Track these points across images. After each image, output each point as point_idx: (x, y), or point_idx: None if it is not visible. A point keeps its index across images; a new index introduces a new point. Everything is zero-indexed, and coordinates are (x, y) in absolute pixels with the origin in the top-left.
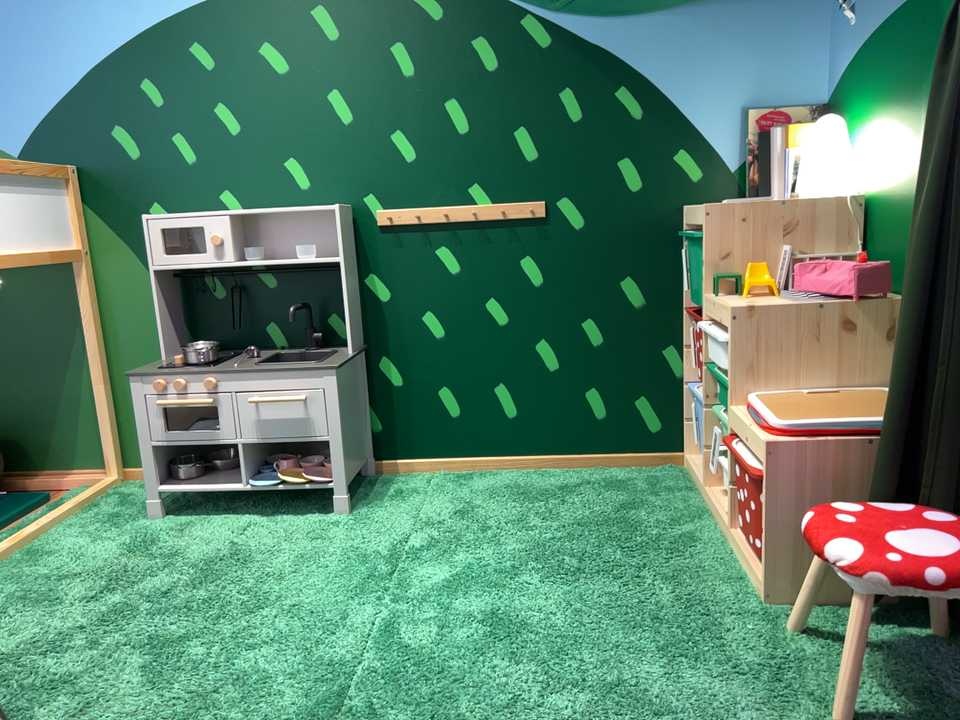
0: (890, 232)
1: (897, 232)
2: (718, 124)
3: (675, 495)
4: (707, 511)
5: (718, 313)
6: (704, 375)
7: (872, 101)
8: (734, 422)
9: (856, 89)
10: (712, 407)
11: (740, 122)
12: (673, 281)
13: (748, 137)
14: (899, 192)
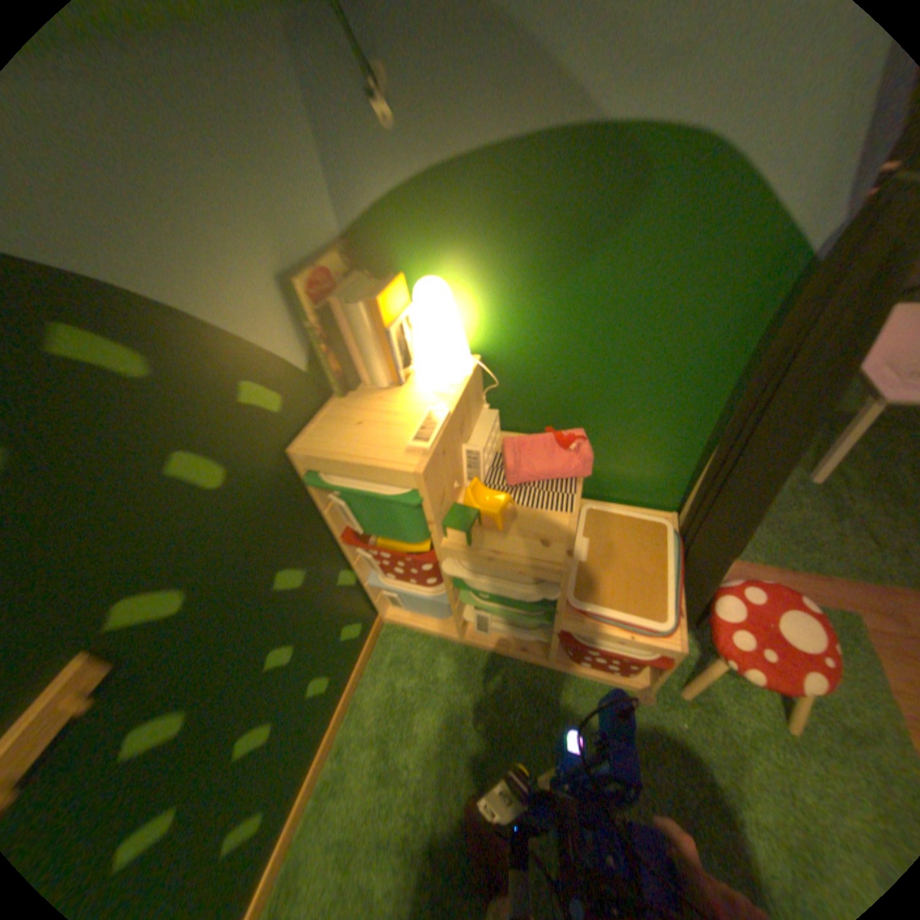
0: (534, 389)
1: (546, 390)
2: (270, 314)
3: (444, 661)
4: (489, 652)
5: (507, 564)
6: (454, 590)
7: (477, 254)
8: (573, 627)
9: (430, 231)
10: (458, 598)
11: (290, 299)
12: (319, 525)
13: (315, 319)
14: (549, 358)
